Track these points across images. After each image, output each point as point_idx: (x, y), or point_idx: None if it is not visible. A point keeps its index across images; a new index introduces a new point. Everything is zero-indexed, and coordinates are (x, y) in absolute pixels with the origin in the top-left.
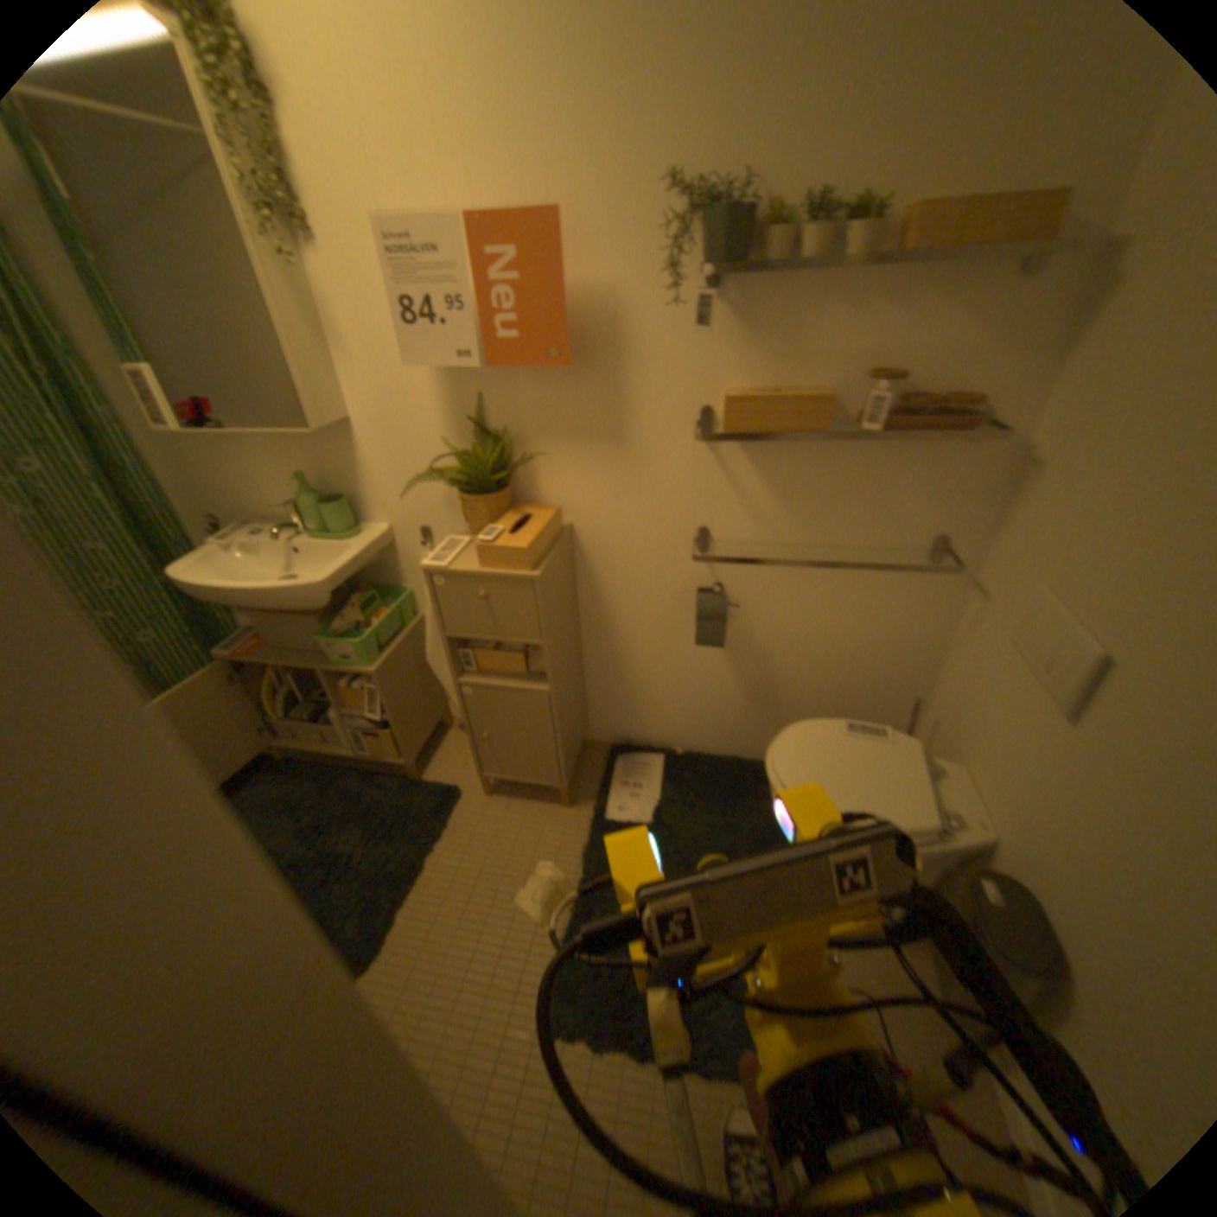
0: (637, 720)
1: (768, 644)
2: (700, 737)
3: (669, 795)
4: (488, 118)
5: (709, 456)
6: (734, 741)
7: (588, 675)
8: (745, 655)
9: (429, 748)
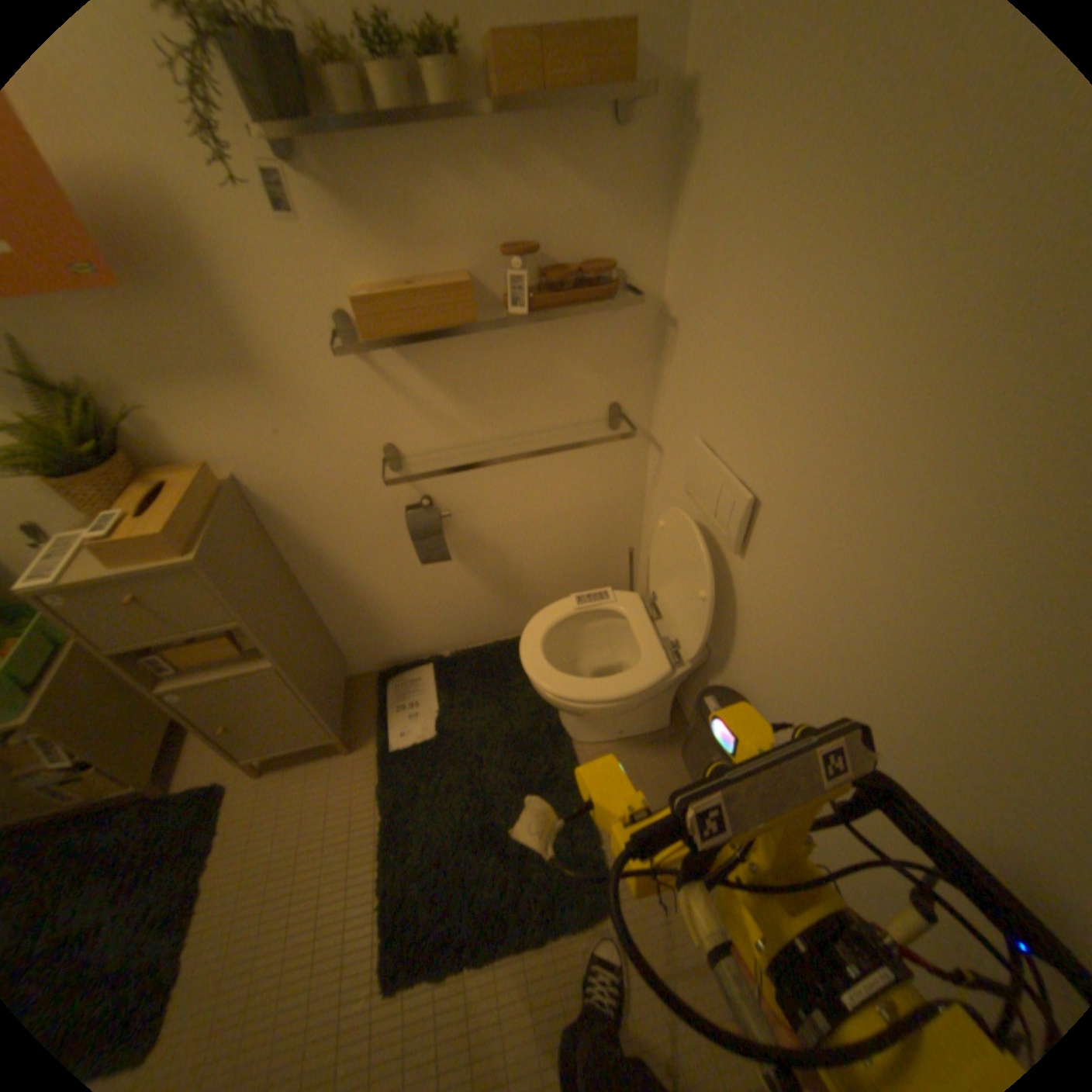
0: (395, 643)
1: (493, 538)
2: (462, 636)
3: (445, 702)
4: None
5: (364, 367)
6: (493, 628)
7: (326, 620)
8: (476, 554)
9: (170, 753)
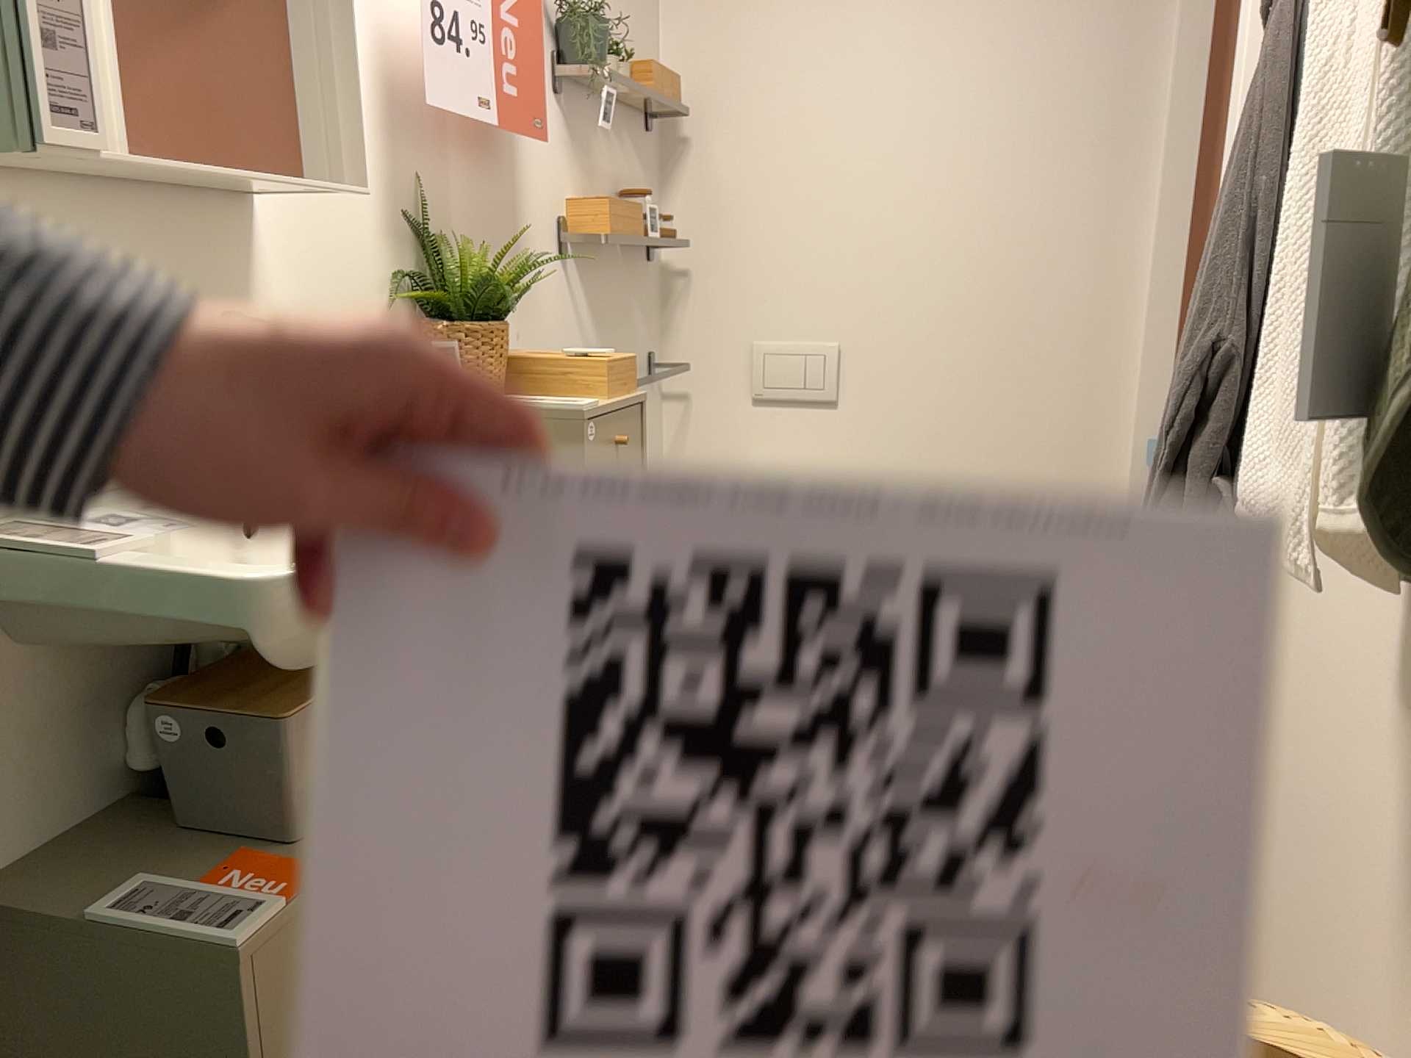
0: None
1: None
2: None
3: None
4: None
5: (566, 279)
6: None
7: None
8: None
9: None
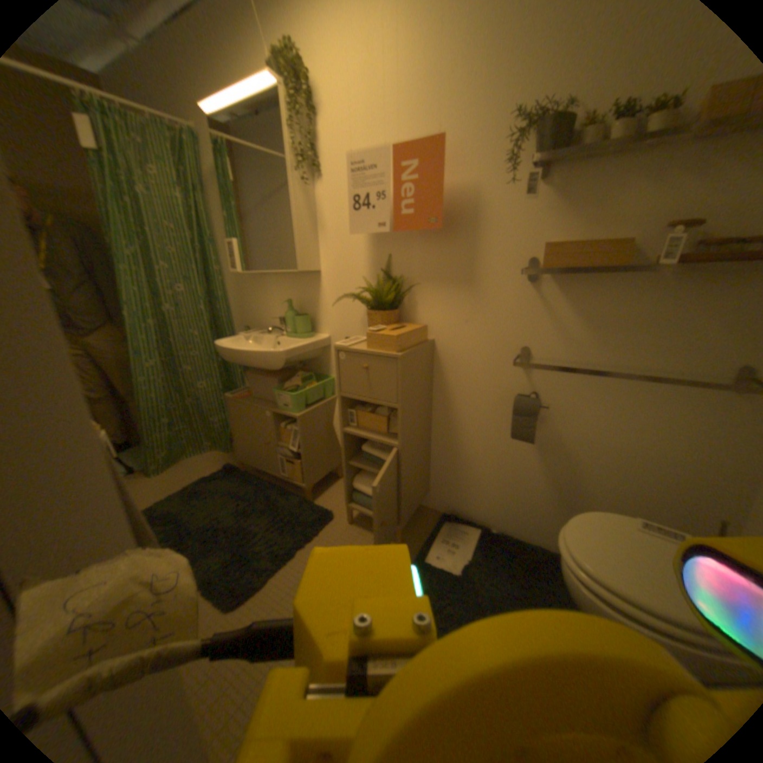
0: (465, 498)
1: (576, 450)
2: (514, 524)
3: (479, 560)
4: (416, 98)
5: (536, 292)
6: (542, 534)
7: (434, 454)
8: (556, 456)
9: (324, 486)
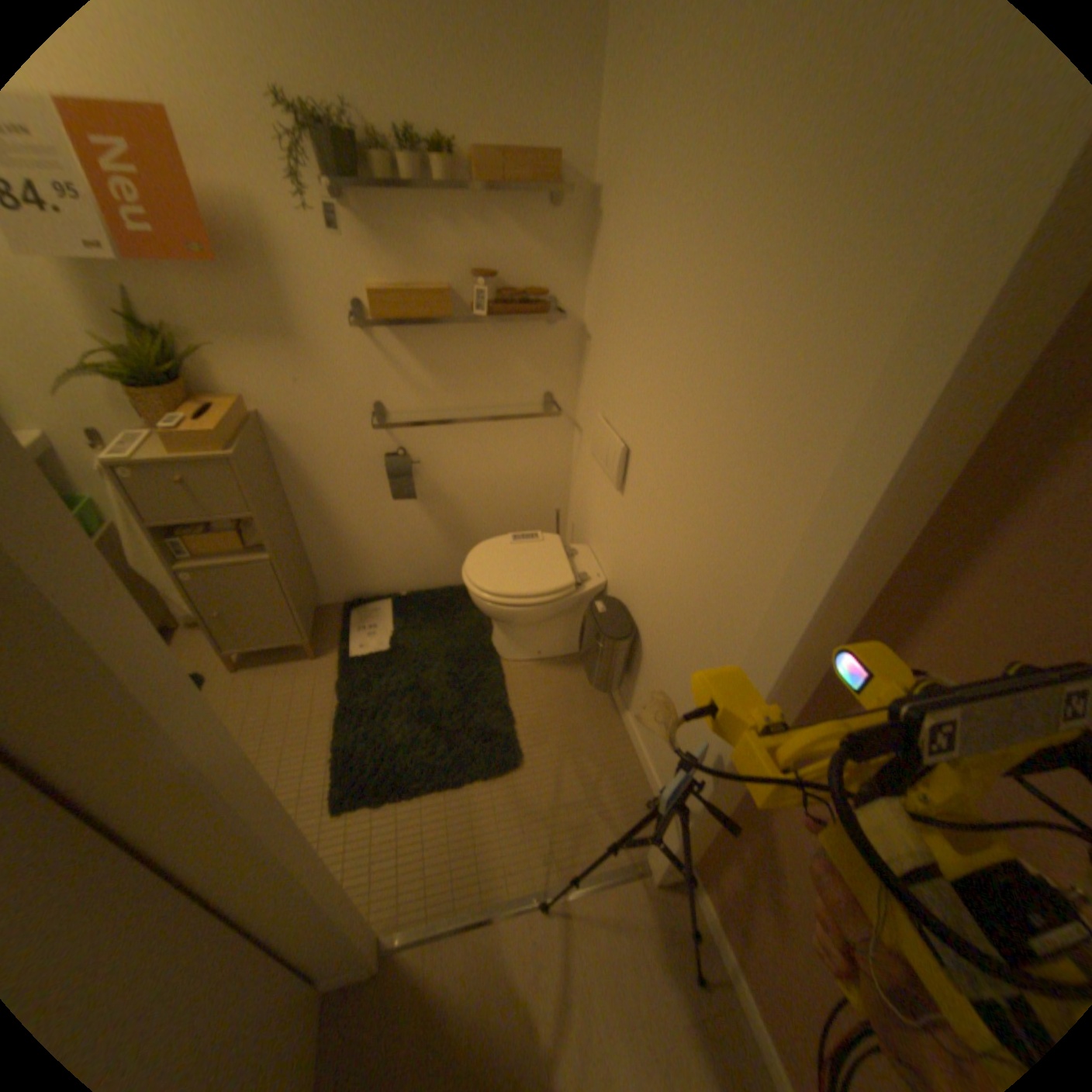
0: (363, 578)
1: (452, 492)
2: (419, 579)
3: (401, 626)
4: None
5: (370, 342)
6: (445, 575)
7: (310, 548)
8: (437, 504)
9: None
